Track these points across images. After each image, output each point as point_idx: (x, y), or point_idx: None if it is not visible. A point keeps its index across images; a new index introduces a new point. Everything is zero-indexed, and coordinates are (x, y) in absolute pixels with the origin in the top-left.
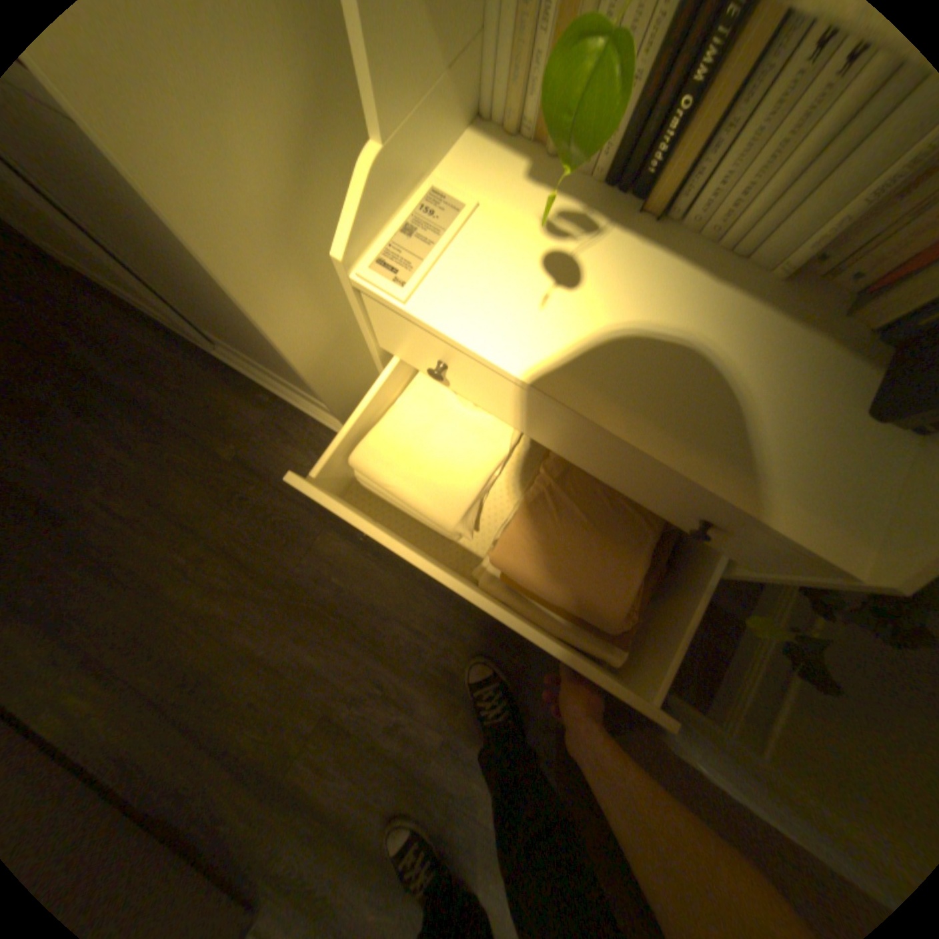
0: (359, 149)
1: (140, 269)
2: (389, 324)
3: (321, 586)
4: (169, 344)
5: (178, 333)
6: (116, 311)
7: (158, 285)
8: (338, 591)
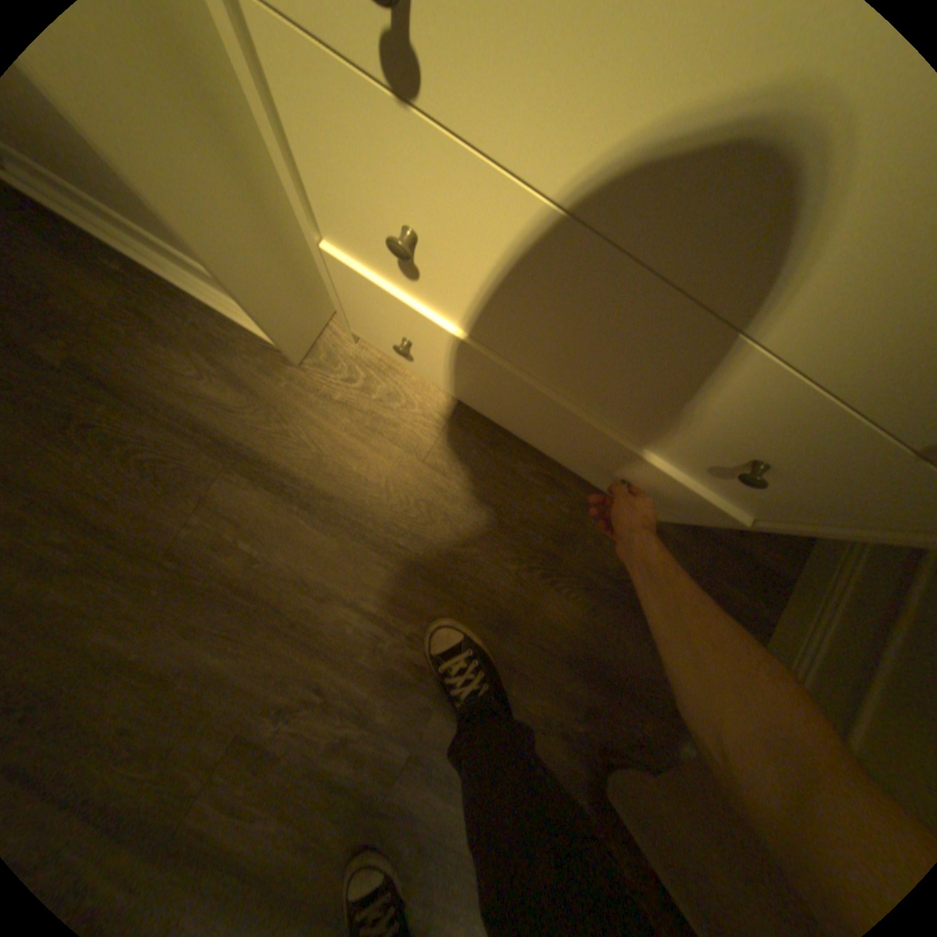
0: None
1: None
2: None
3: (223, 555)
4: None
5: None
6: None
7: None
8: (250, 562)
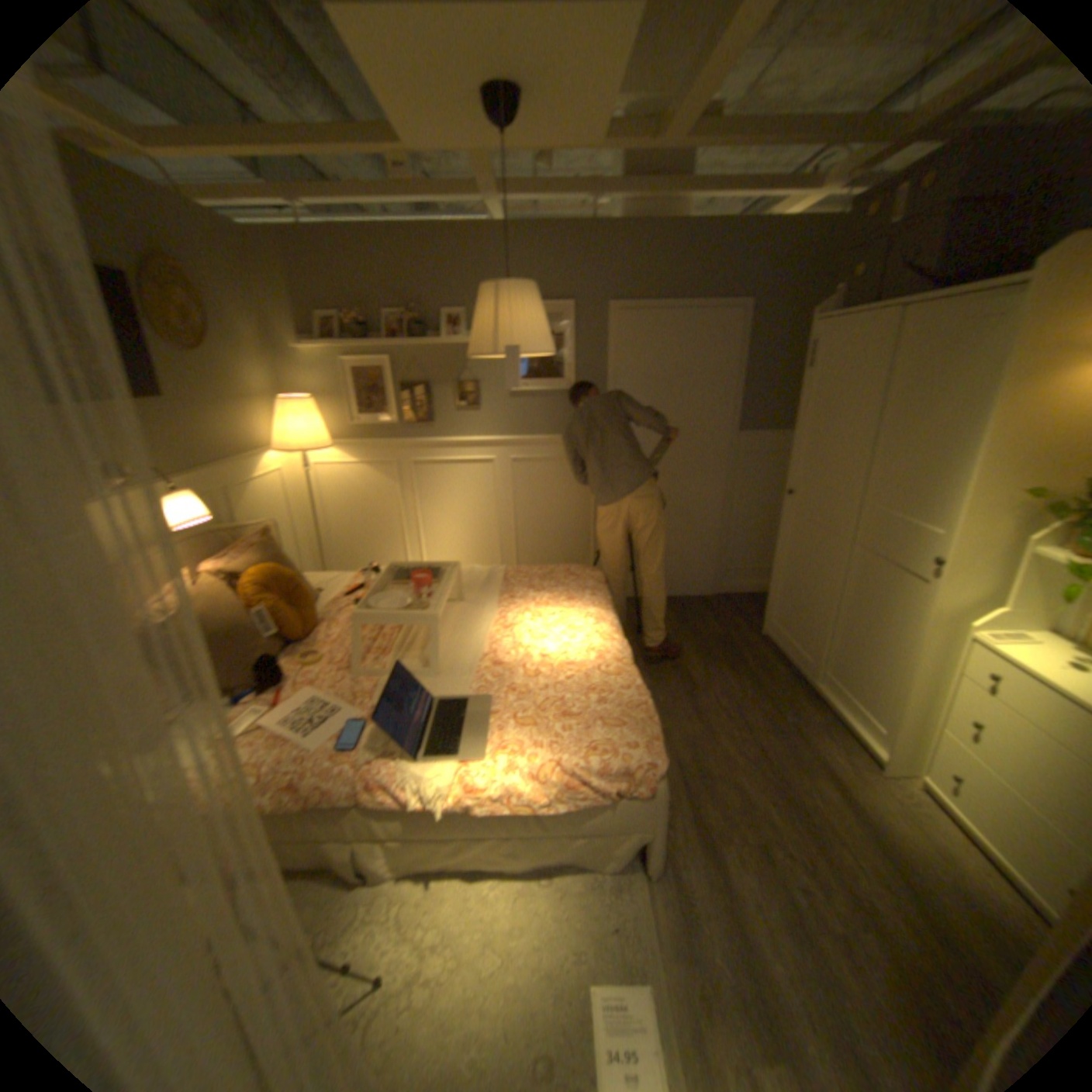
0: (996, 616)
1: (843, 631)
2: (980, 658)
3: (807, 799)
4: (790, 675)
5: (803, 672)
6: (772, 655)
7: (841, 639)
8: (816, 809)
